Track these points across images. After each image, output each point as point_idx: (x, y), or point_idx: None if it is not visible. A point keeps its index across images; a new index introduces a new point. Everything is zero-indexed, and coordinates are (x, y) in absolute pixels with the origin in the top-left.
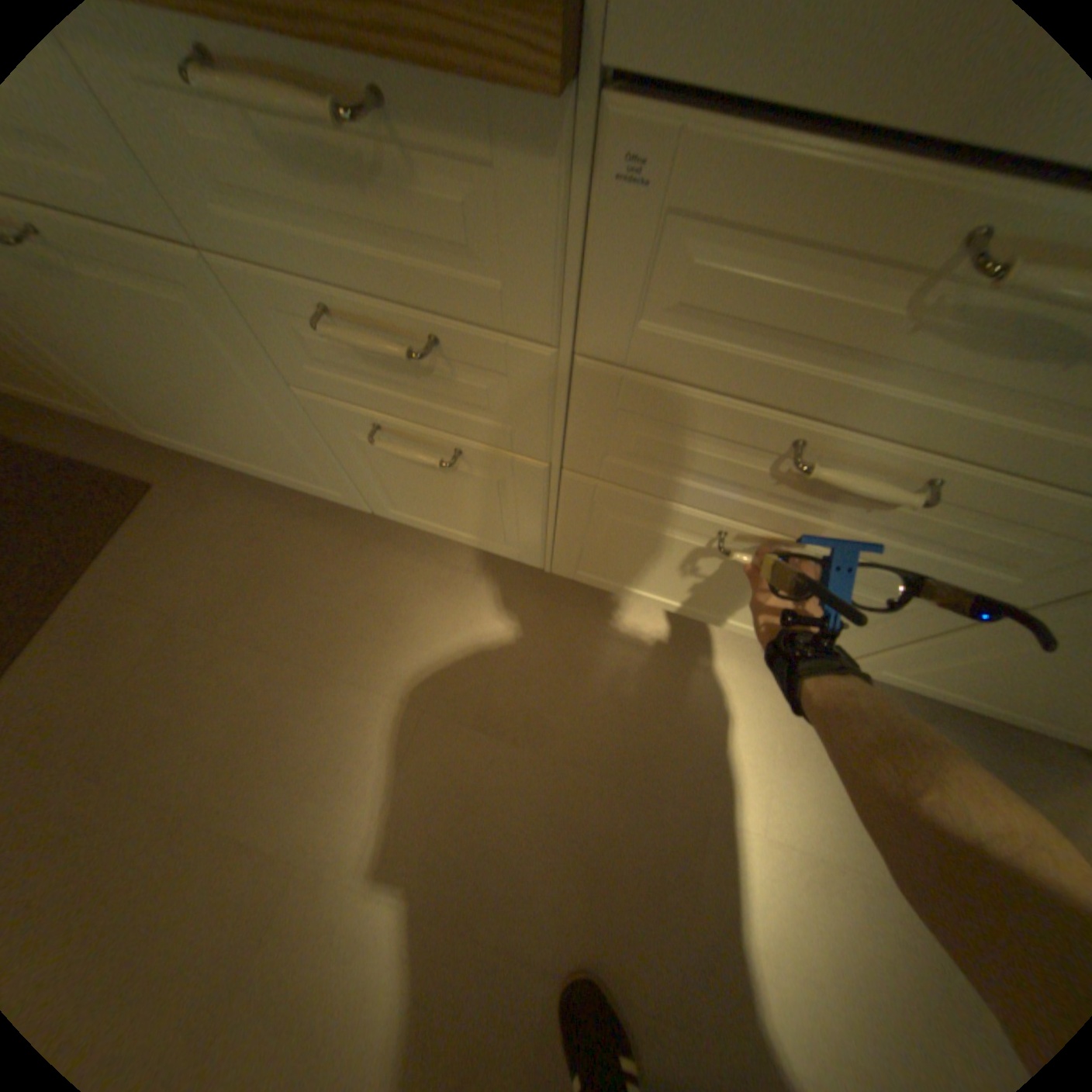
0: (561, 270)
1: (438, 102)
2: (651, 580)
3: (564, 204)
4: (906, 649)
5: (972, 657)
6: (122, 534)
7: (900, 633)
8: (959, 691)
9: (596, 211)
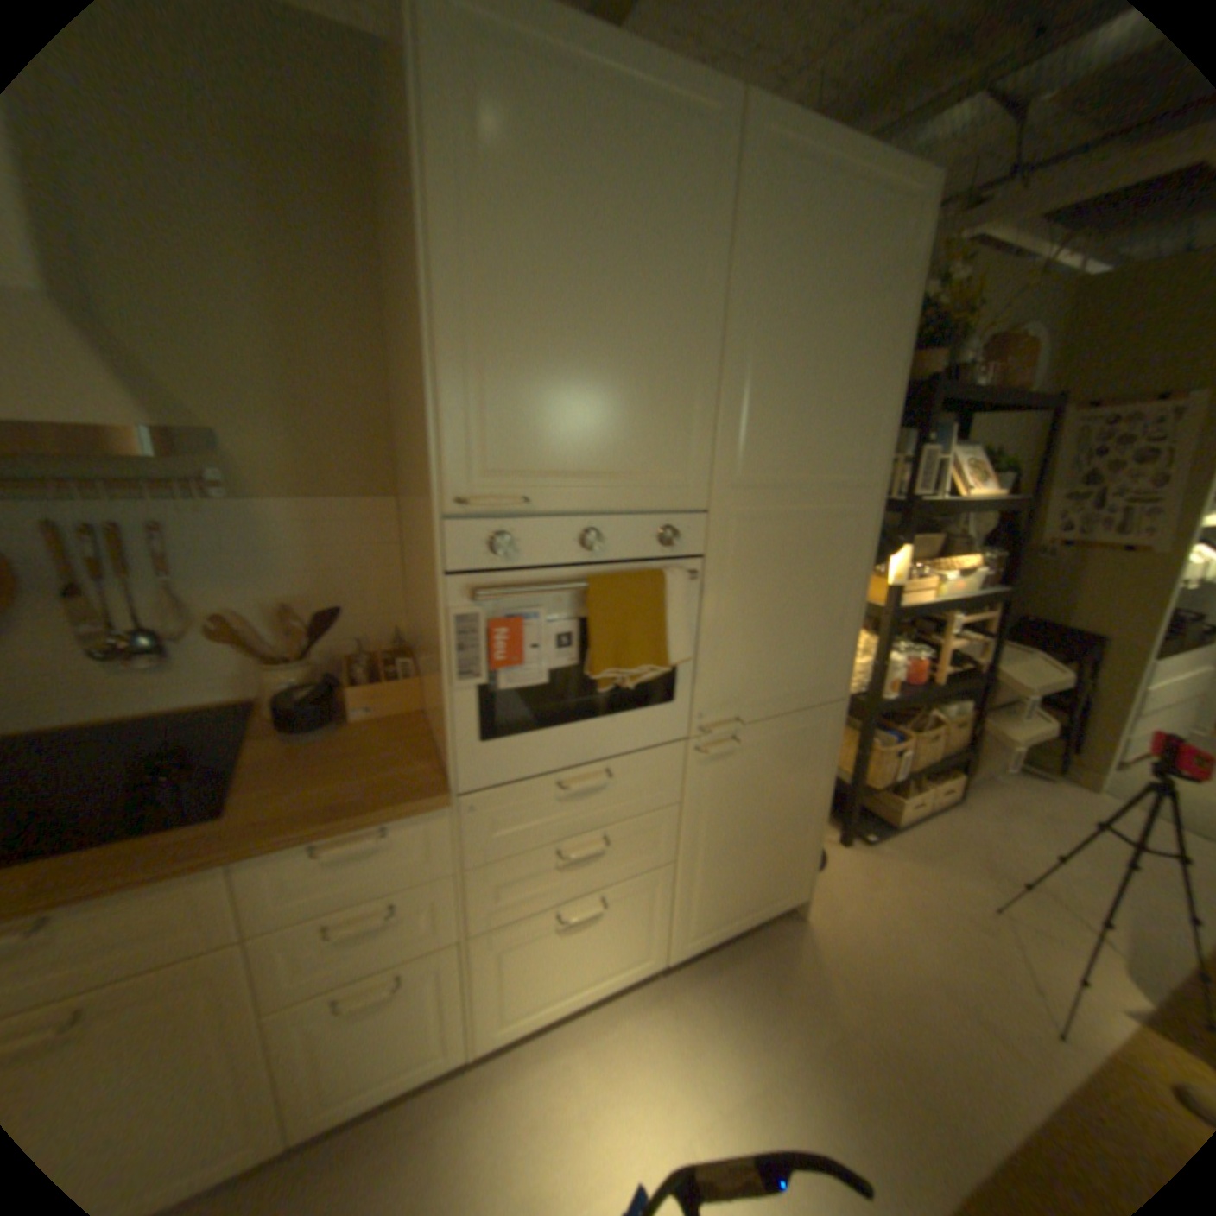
0: (455, 847)
1: (410, 823)
2: (544, 993)
3: (453, 828)
4: (675, 922)
5: (694, 902)
6: None
7: (664, 914)
8: (716, 929)
9: (464, 825)
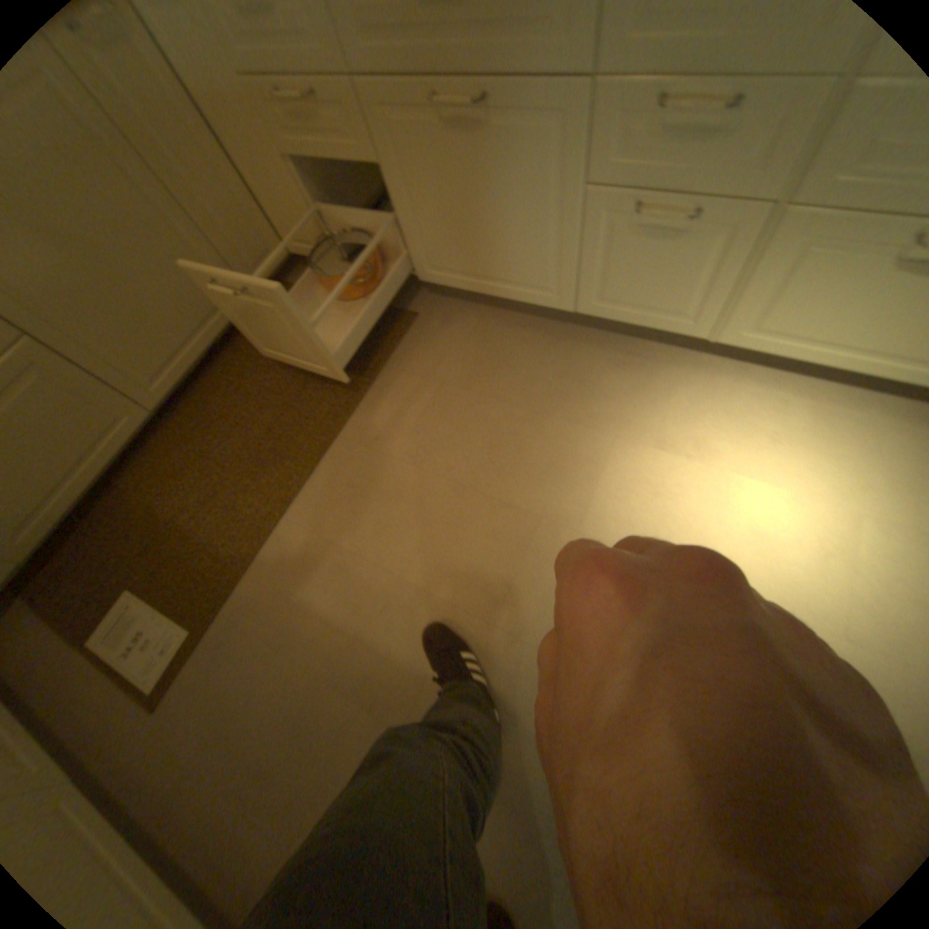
0: None
1: None
2: (818, 324)
3: None
4: None
5: None
6: (407, 341)
7: None
8: None
9: None
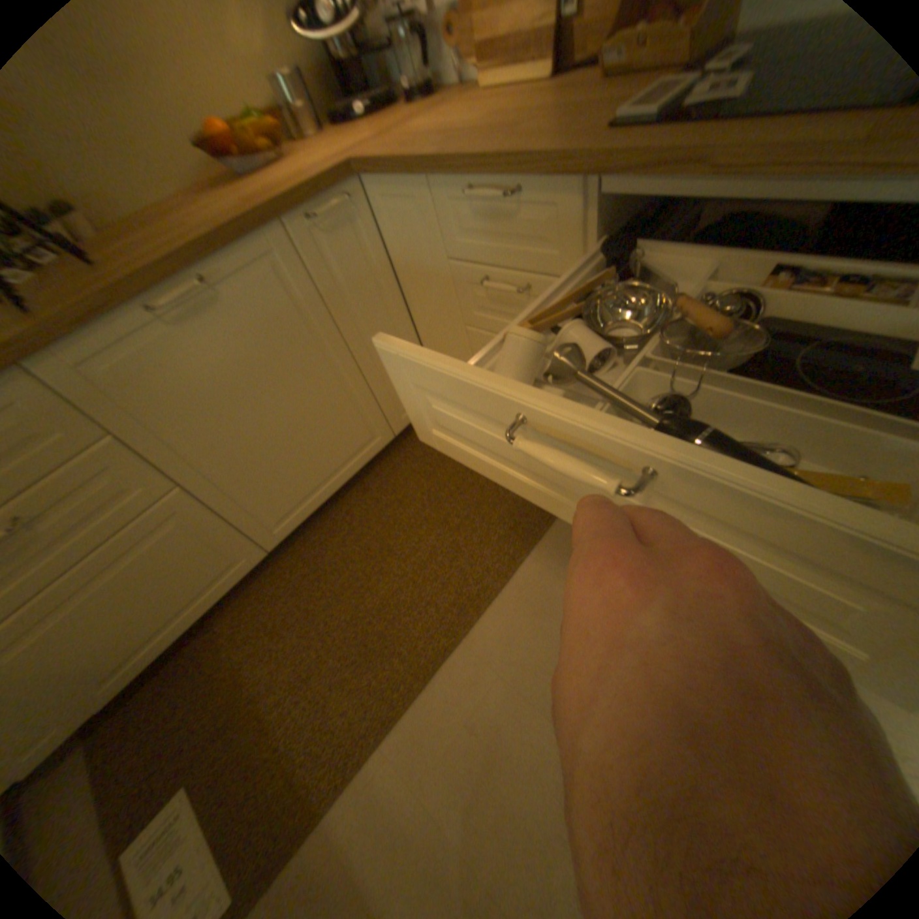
0: None
1: None
2: None
3: None
4: None
5: None
6: (557, 527)
7: None
8: None
9: None
